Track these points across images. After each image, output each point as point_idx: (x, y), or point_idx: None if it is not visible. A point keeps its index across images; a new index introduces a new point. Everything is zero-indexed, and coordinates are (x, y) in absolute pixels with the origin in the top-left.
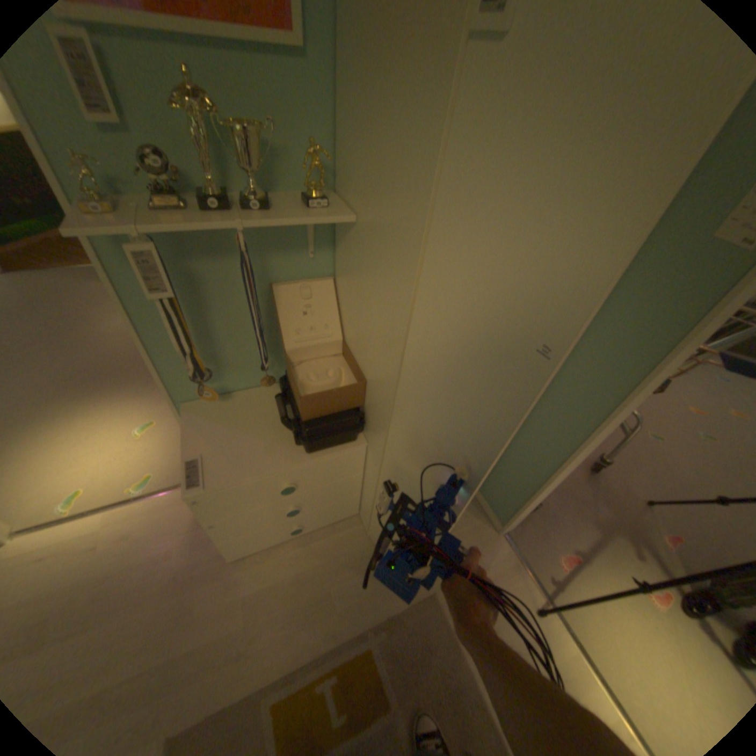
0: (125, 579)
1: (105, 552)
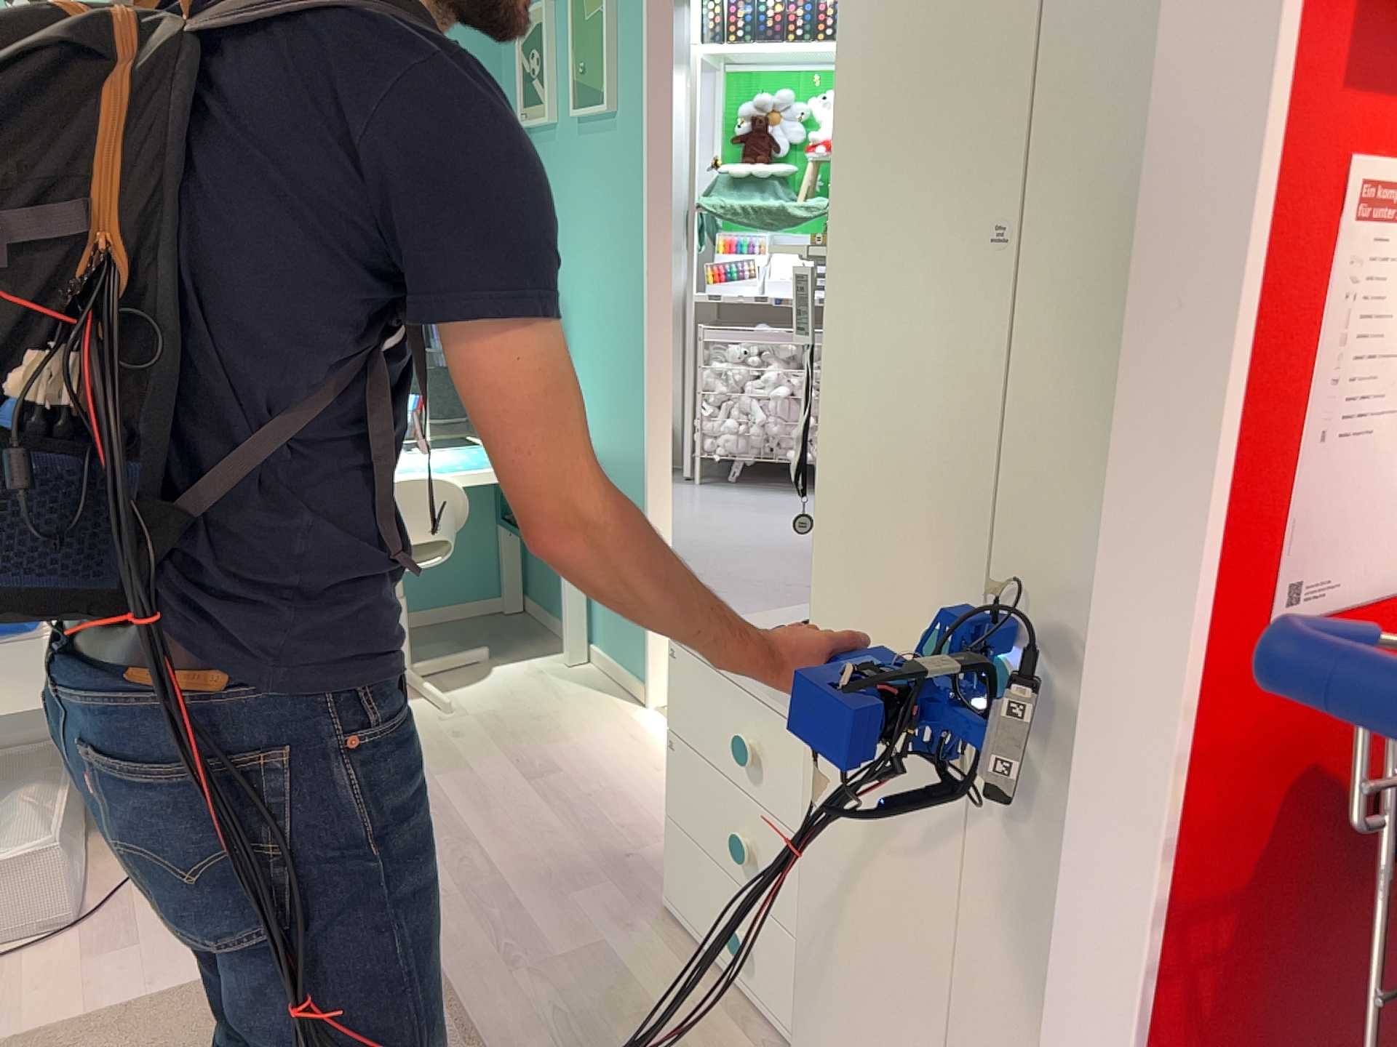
0: (618, 813)
1: (653, 783)
